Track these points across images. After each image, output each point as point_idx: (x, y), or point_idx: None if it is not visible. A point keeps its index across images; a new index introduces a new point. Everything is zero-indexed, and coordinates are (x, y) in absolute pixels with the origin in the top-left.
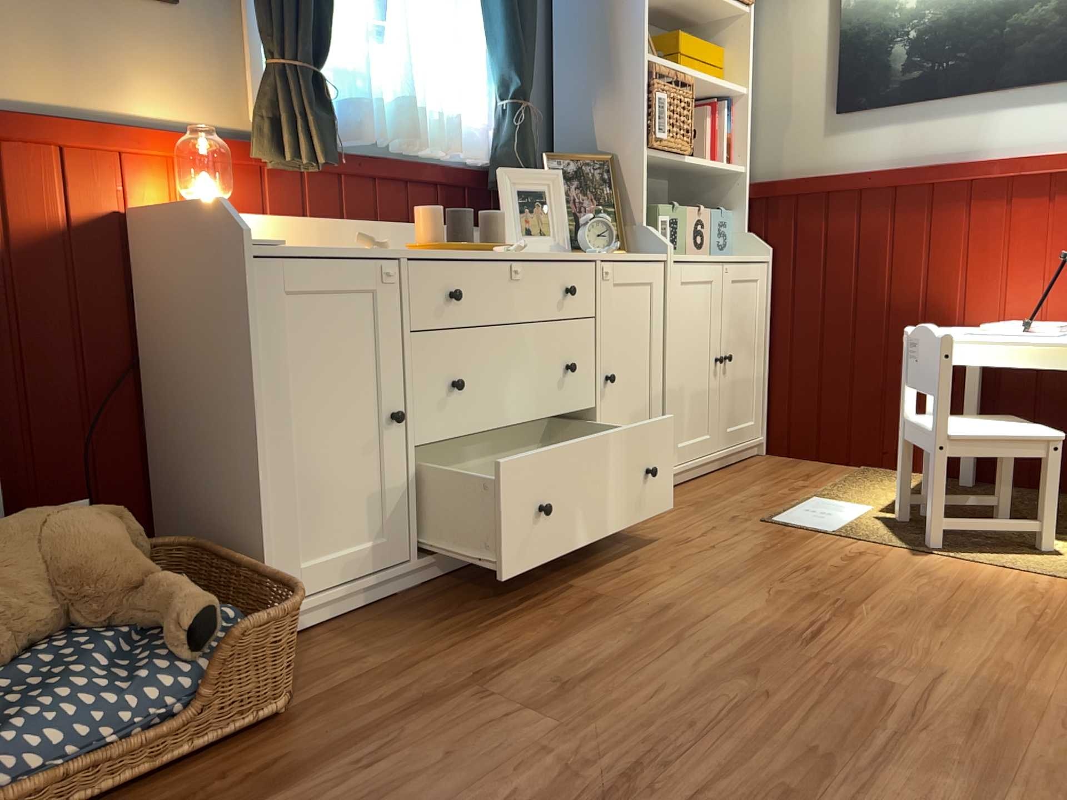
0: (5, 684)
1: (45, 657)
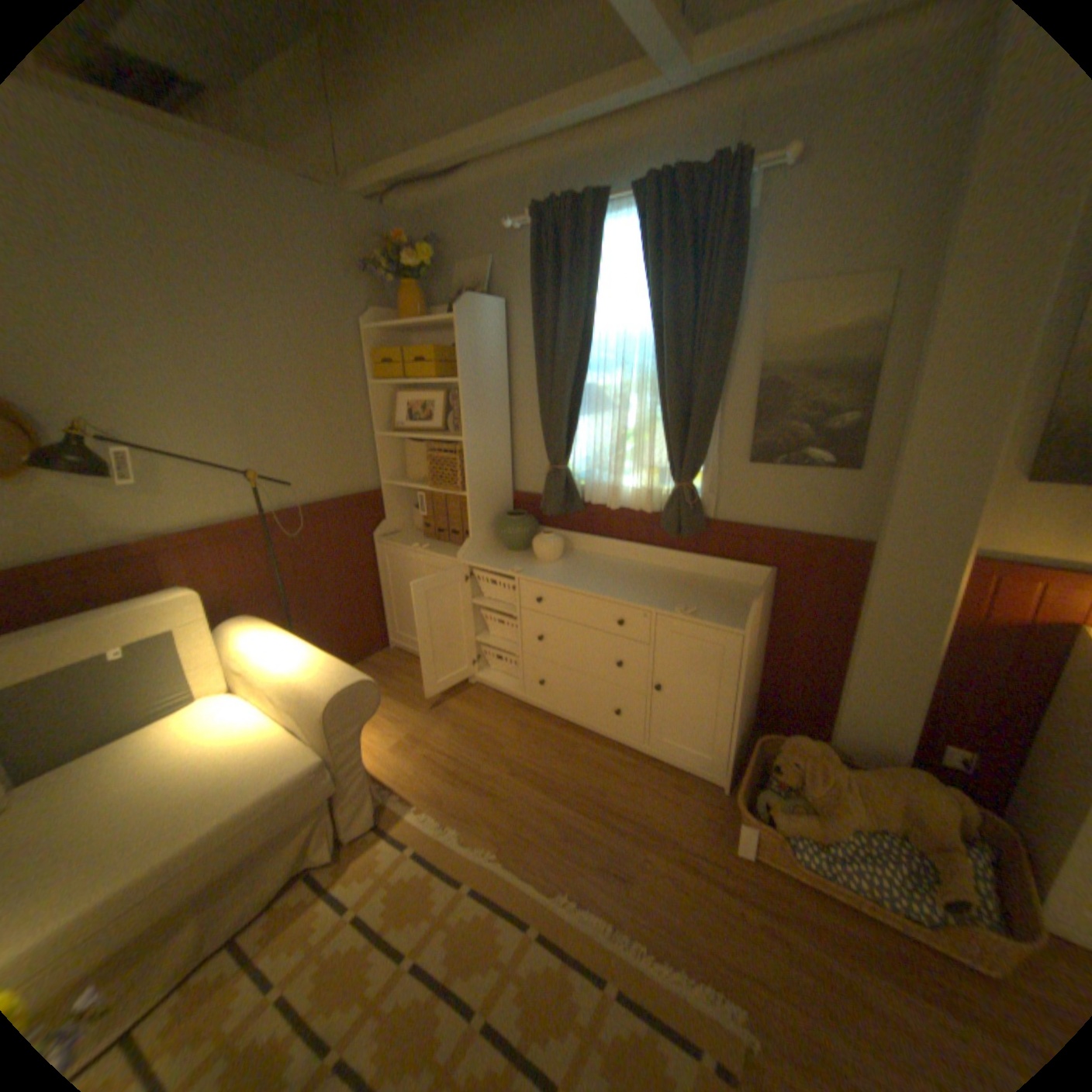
0: (866, 843)
1: (887, 847)
